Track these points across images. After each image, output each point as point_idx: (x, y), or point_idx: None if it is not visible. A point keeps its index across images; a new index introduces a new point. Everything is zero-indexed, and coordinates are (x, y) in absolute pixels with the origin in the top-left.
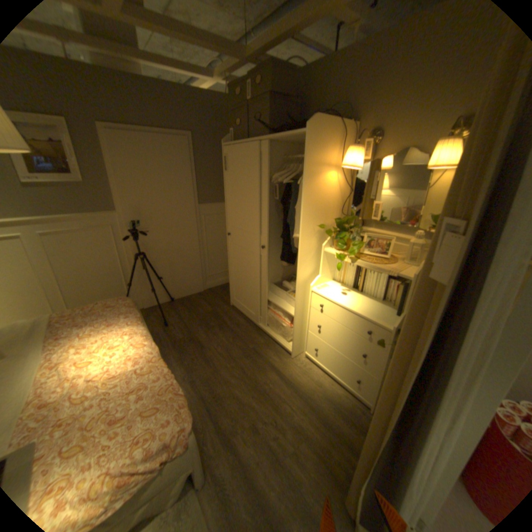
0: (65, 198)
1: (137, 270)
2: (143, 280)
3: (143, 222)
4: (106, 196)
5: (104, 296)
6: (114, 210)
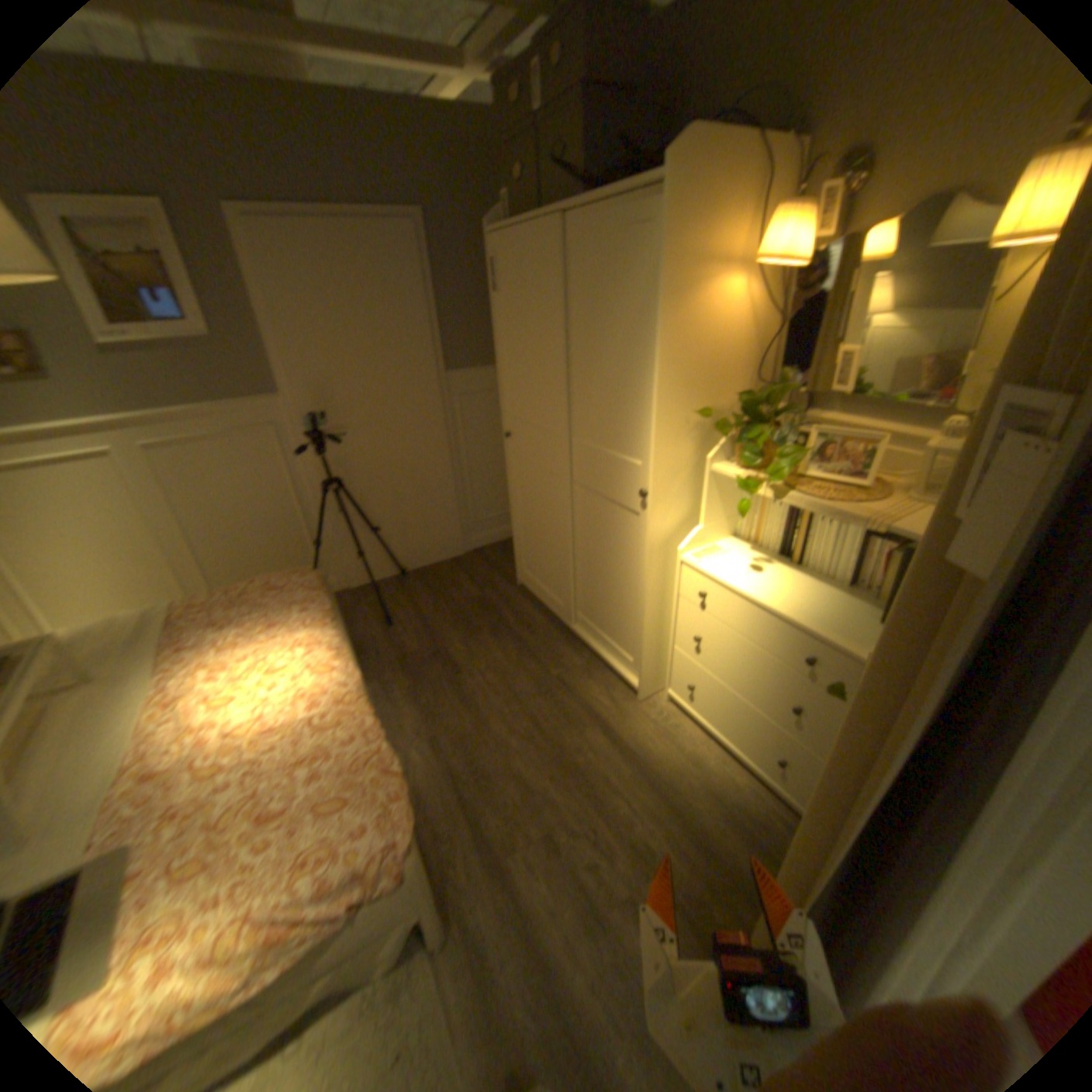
0: (177, 374)
1: (328, 515)
2: (342, 536)
3: (333, 418)
4: (255, 366)
5: (270, 568)
6: (273, 393)
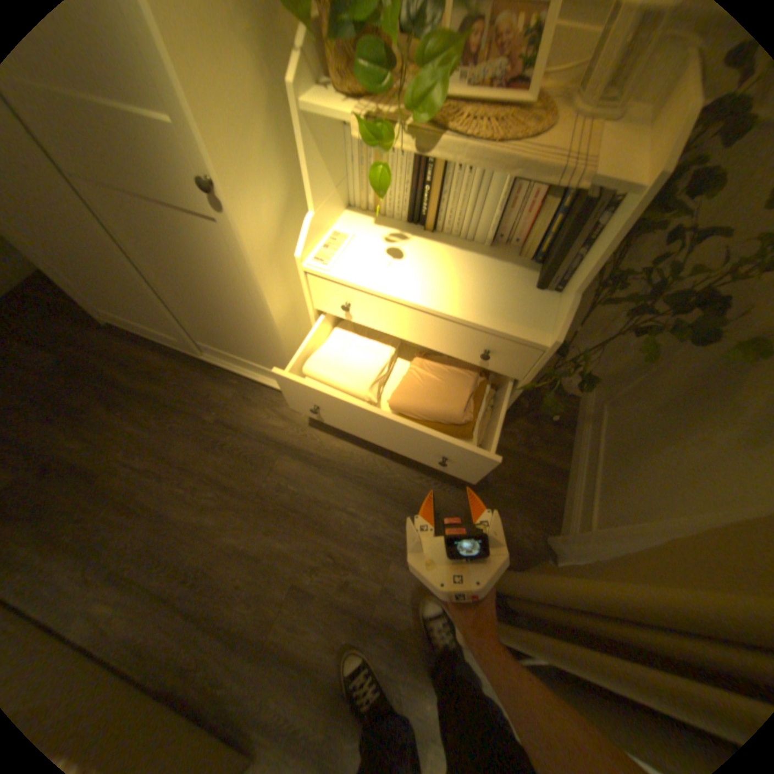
0: None
1: None
2: None
3: None
4: None
5: None
6: None
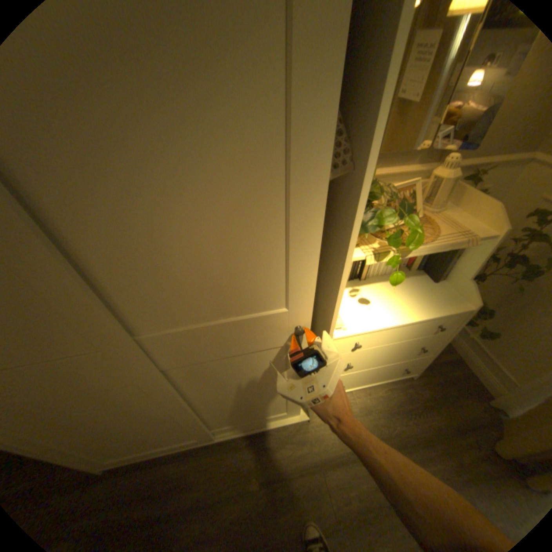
0: None
1: None
2: None
3: None
4: None
5: None
6: None
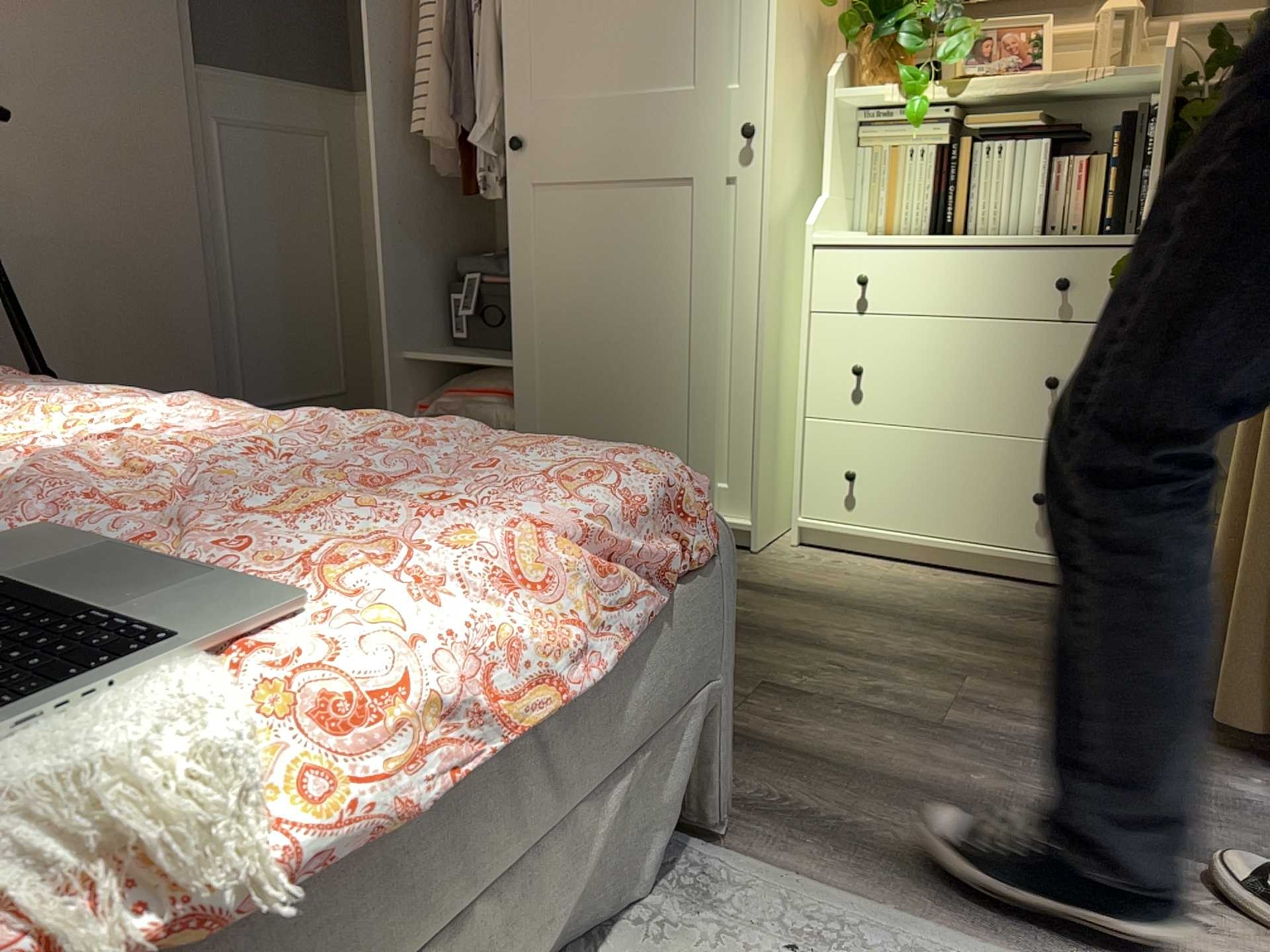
0: None
1: None
2: None
3: None
4: None
5: None
6: None
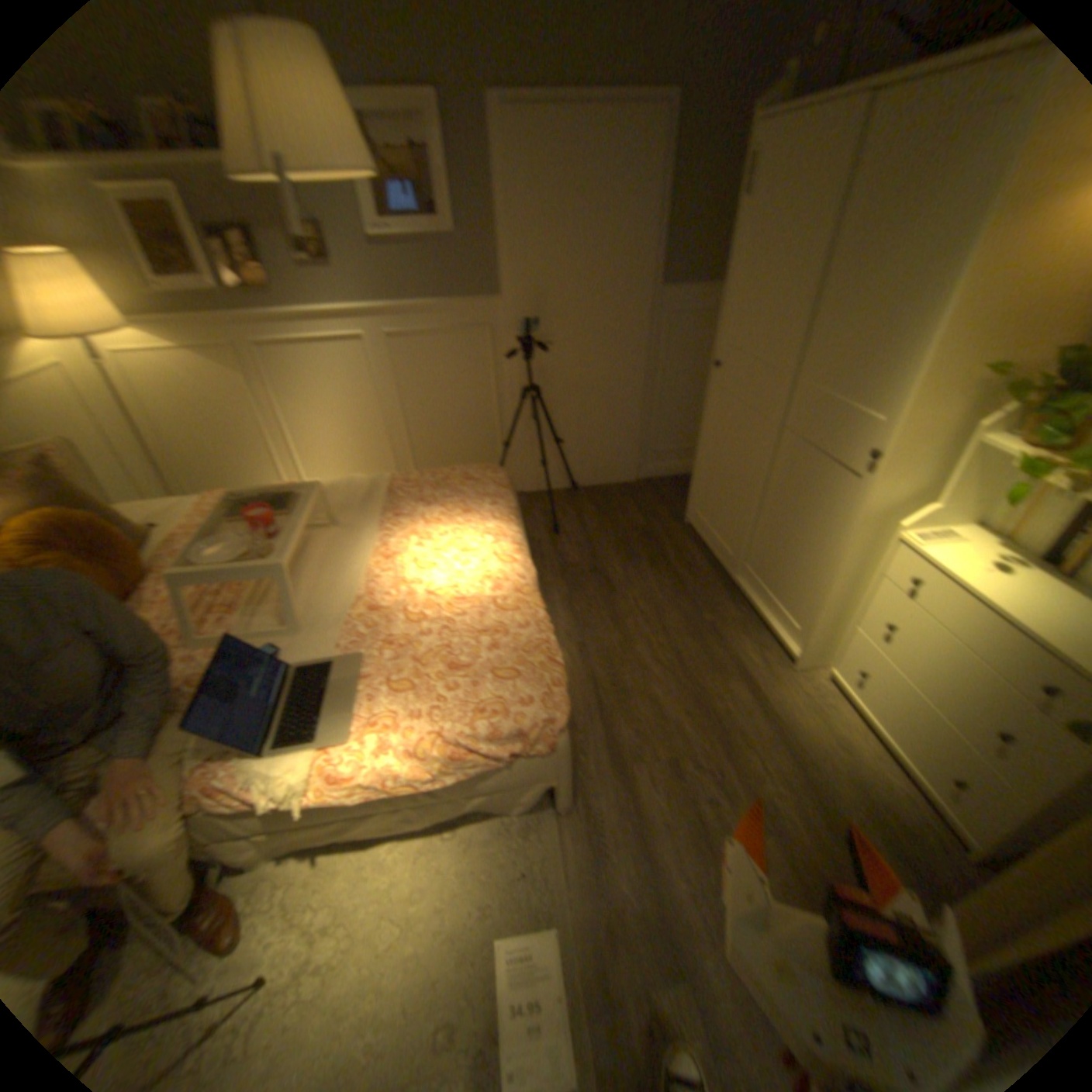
0: (427, 268)
1: (524, 420)
2: (531, 441)
3: (547, 324)
4: (490, 265)
5: (468, 459)
6: (500, 294)
